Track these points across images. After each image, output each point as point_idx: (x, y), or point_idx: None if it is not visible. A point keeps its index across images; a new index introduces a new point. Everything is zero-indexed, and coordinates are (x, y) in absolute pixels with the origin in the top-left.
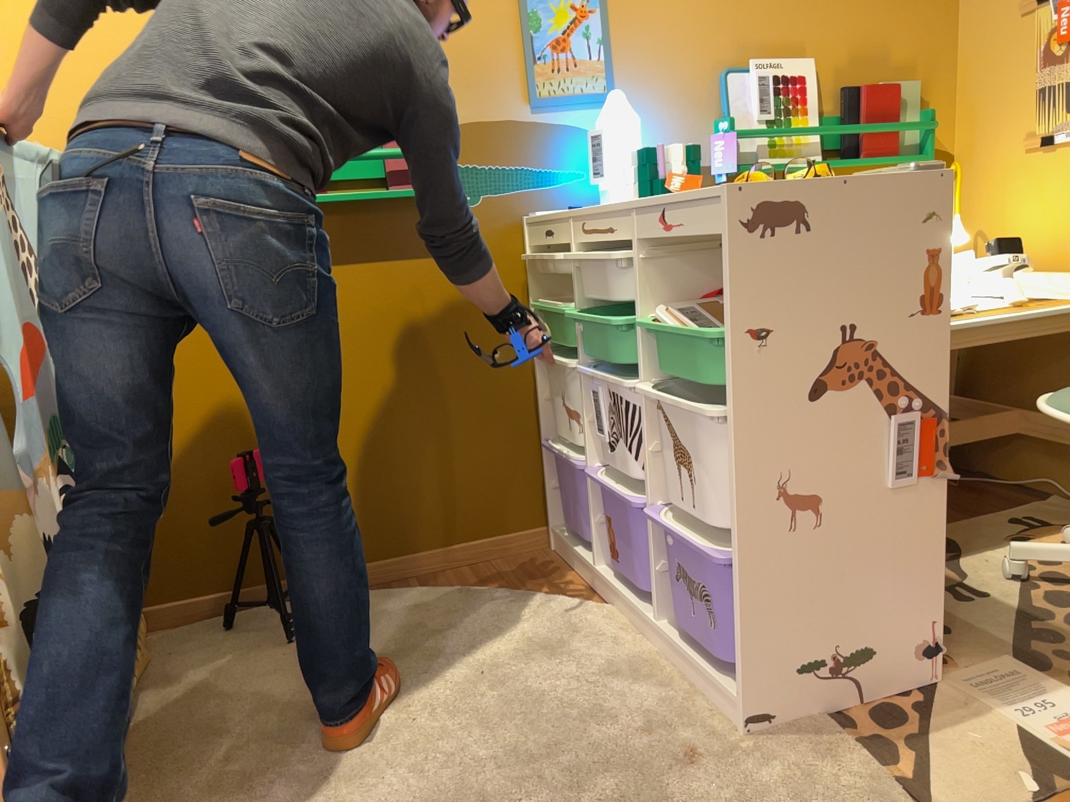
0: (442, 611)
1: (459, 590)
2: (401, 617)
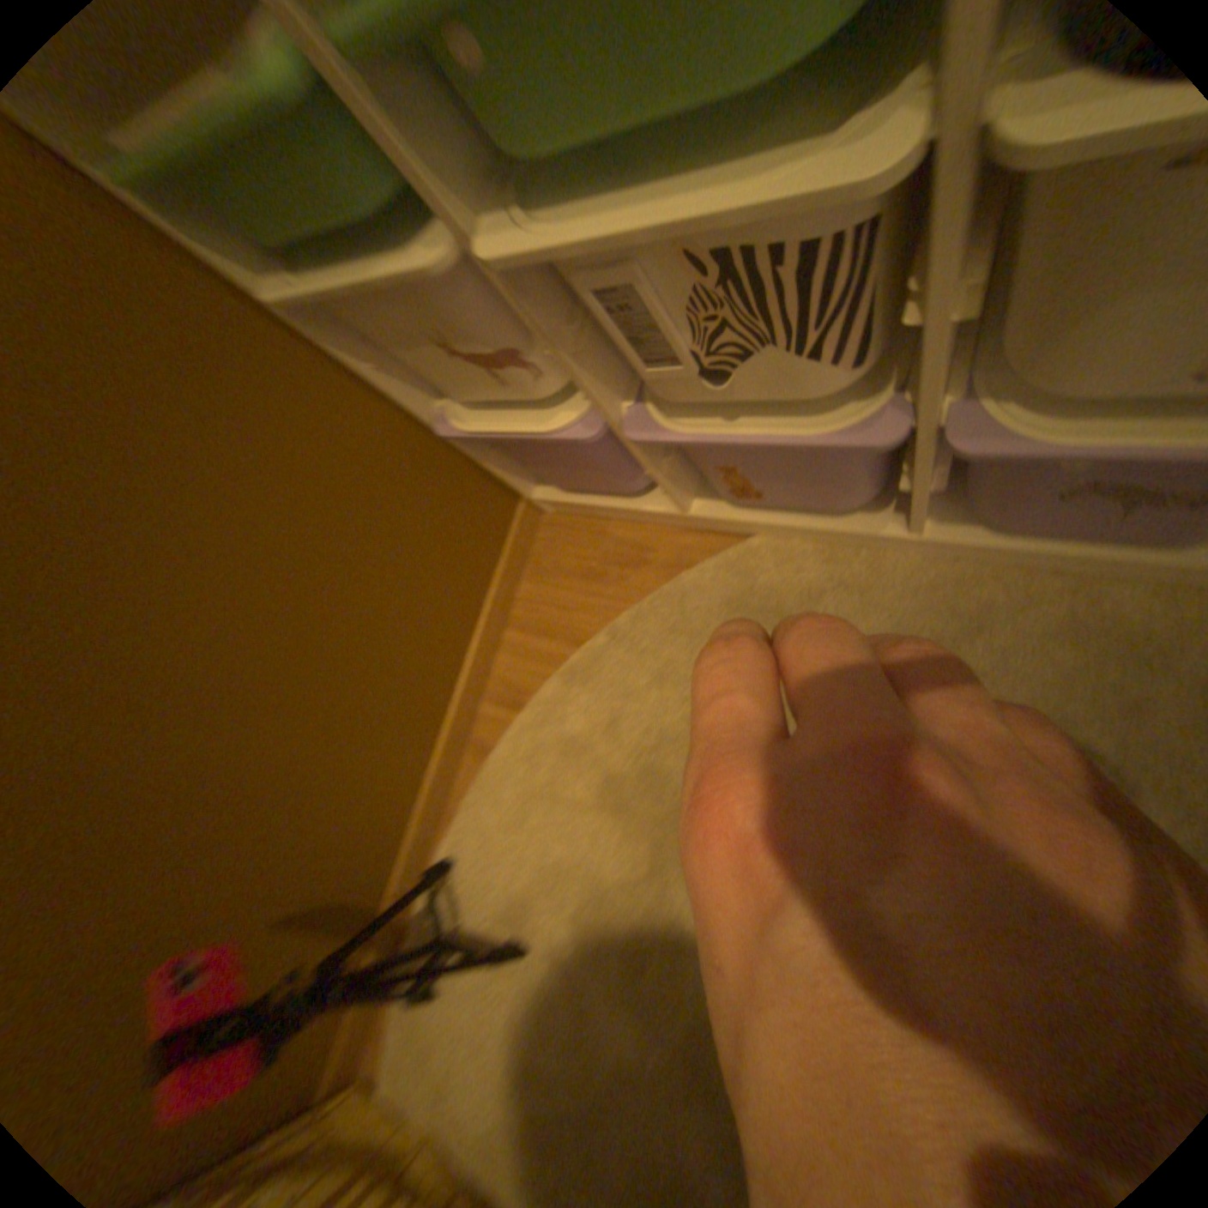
0: (602, 732)
1: (570, 682)
2: (578, 788)
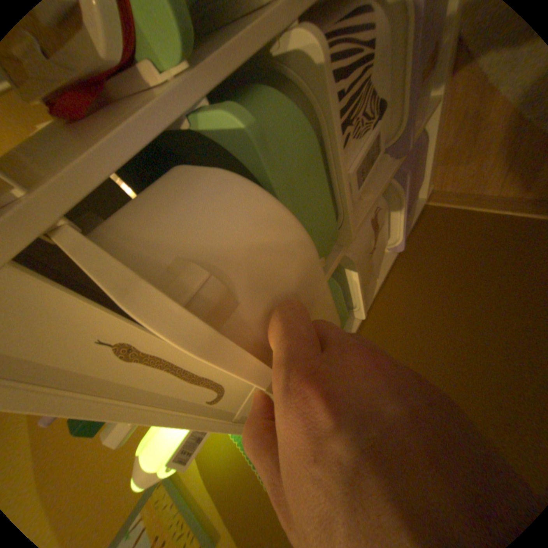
0: None
1: None
2: None
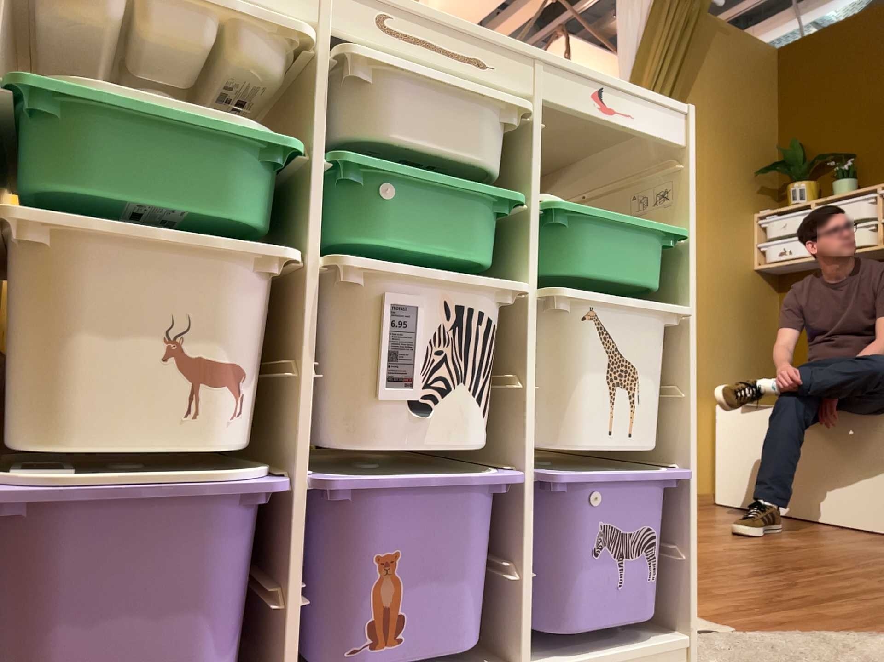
0: None
1: None
2: None
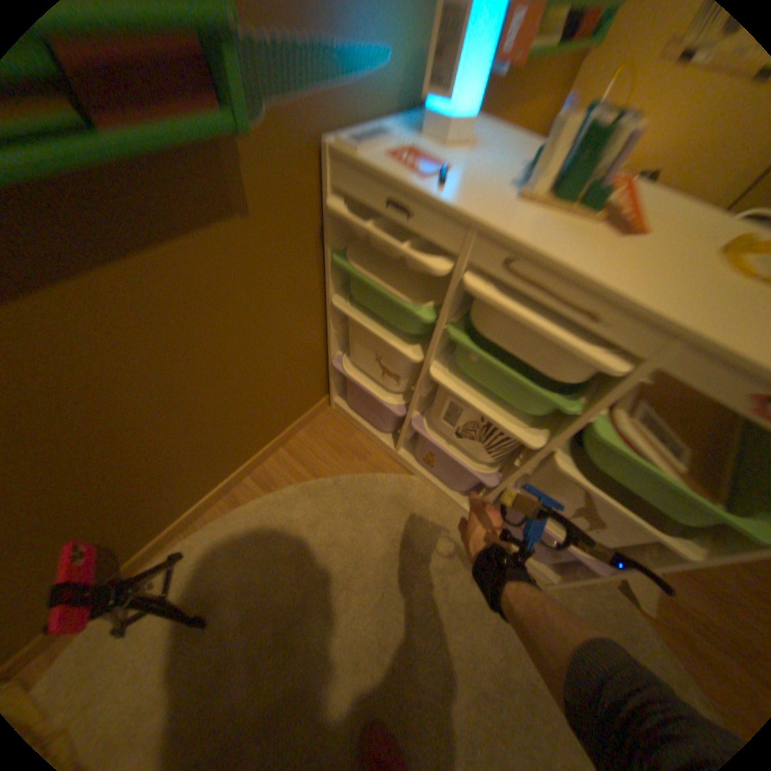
0: (308, 524)
1: (303, 491)
2: (281, 546)
